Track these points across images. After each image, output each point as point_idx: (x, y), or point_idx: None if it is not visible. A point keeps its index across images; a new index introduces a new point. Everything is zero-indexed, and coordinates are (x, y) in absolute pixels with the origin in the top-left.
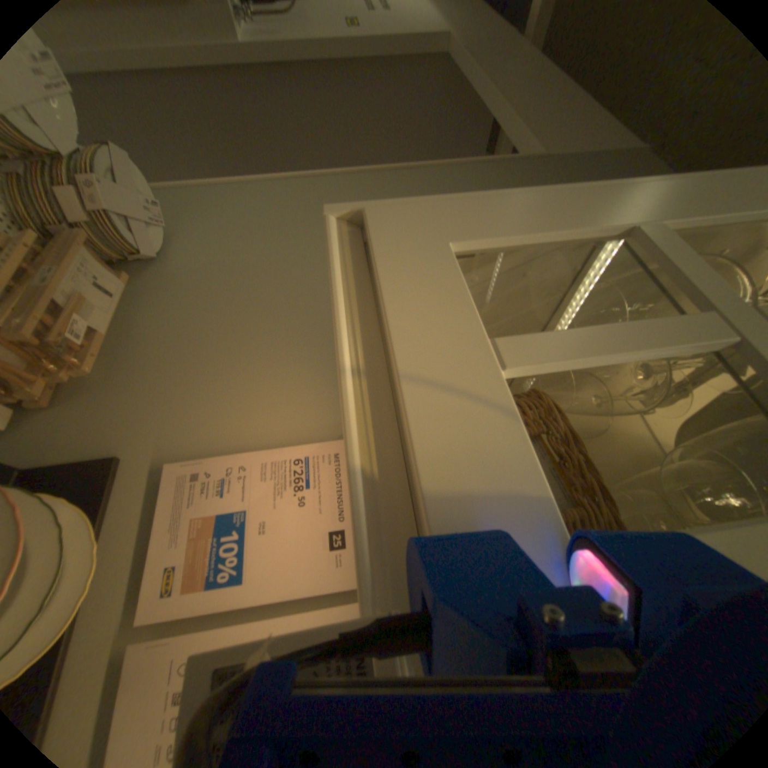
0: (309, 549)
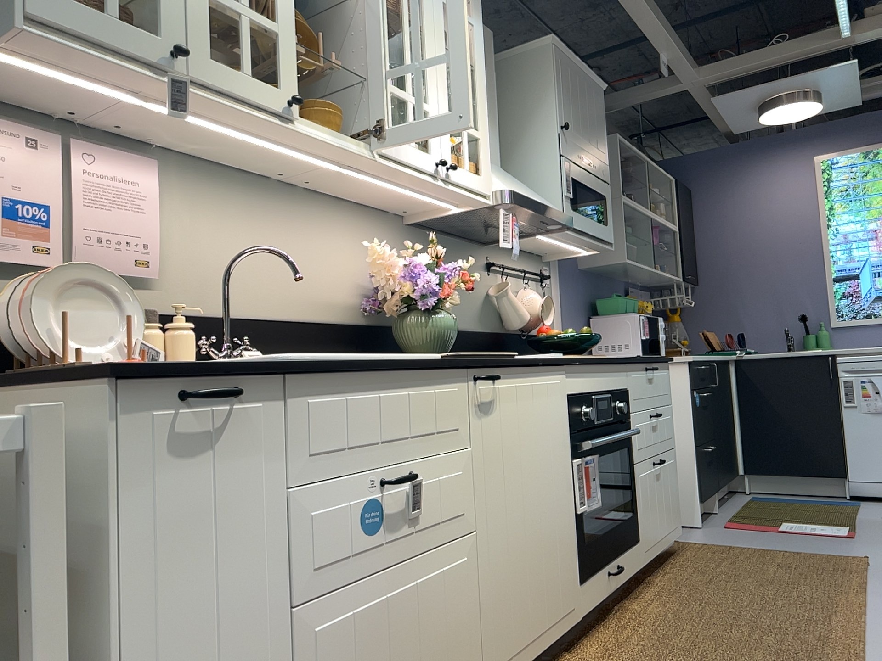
0: (27, 163)
